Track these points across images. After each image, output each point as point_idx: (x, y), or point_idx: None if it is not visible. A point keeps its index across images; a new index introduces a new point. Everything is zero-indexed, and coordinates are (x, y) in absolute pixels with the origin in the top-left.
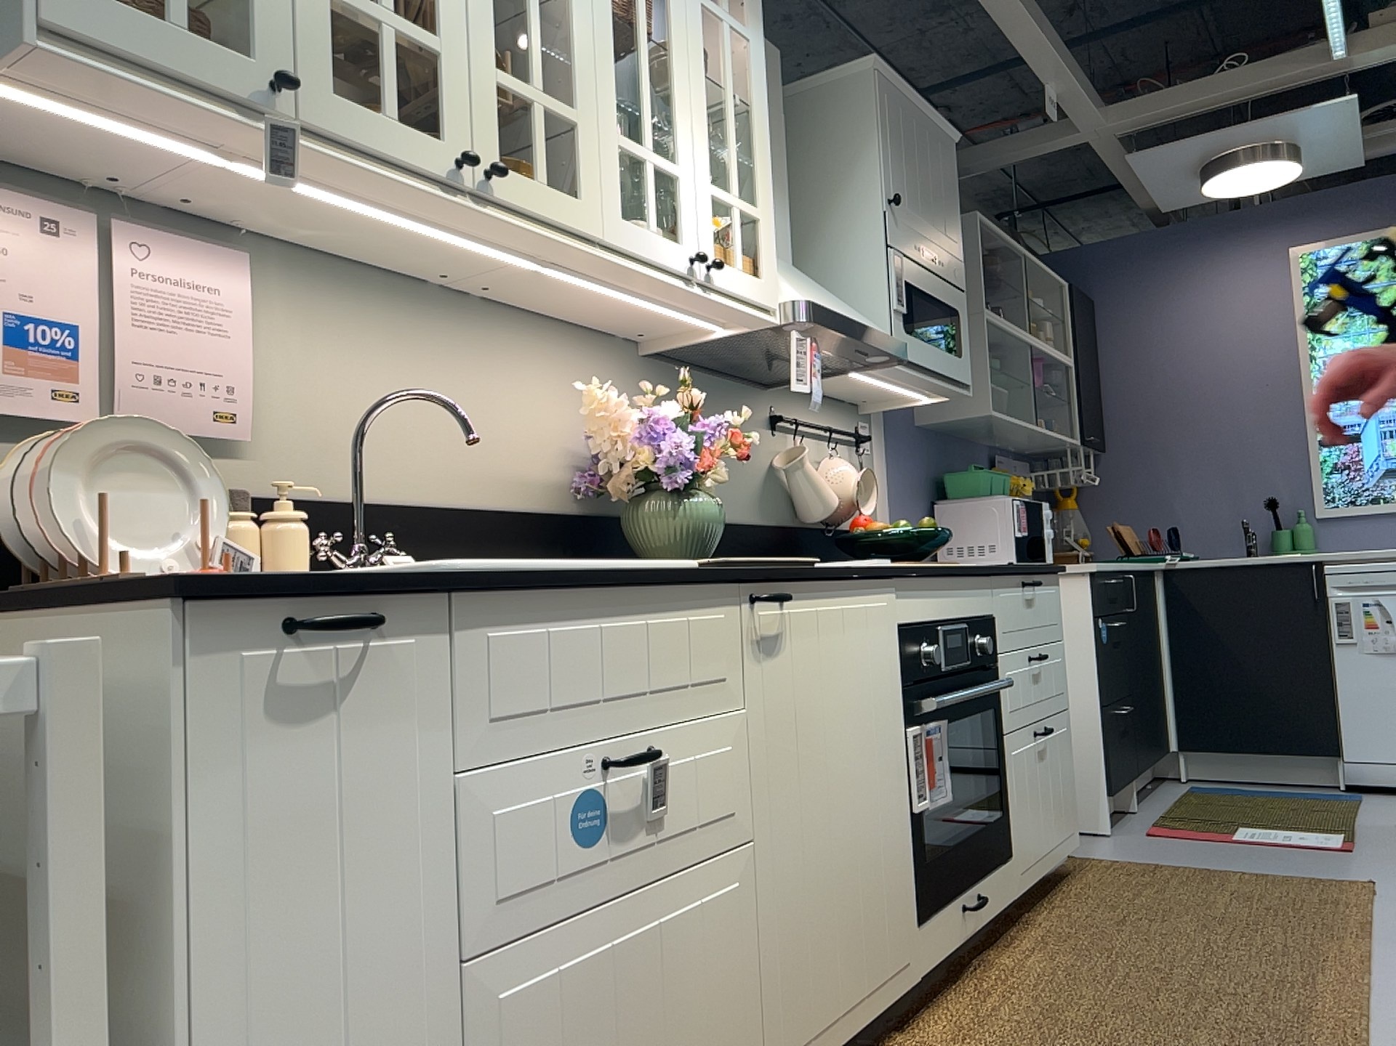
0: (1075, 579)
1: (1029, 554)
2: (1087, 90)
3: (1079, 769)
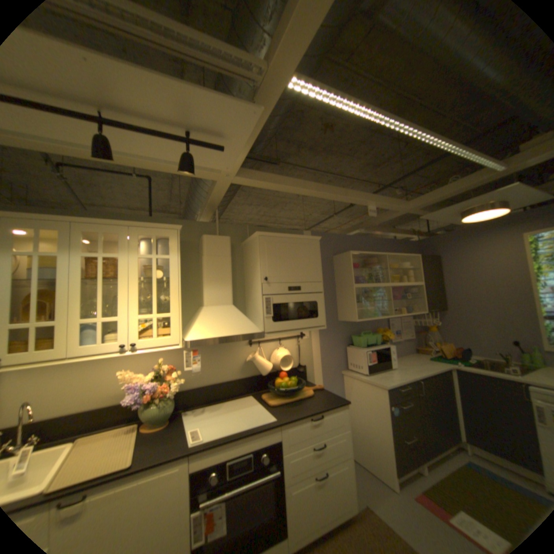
0: (382, 390)
1: (376, 370)
2: (390, 201)
3: (387, 463)
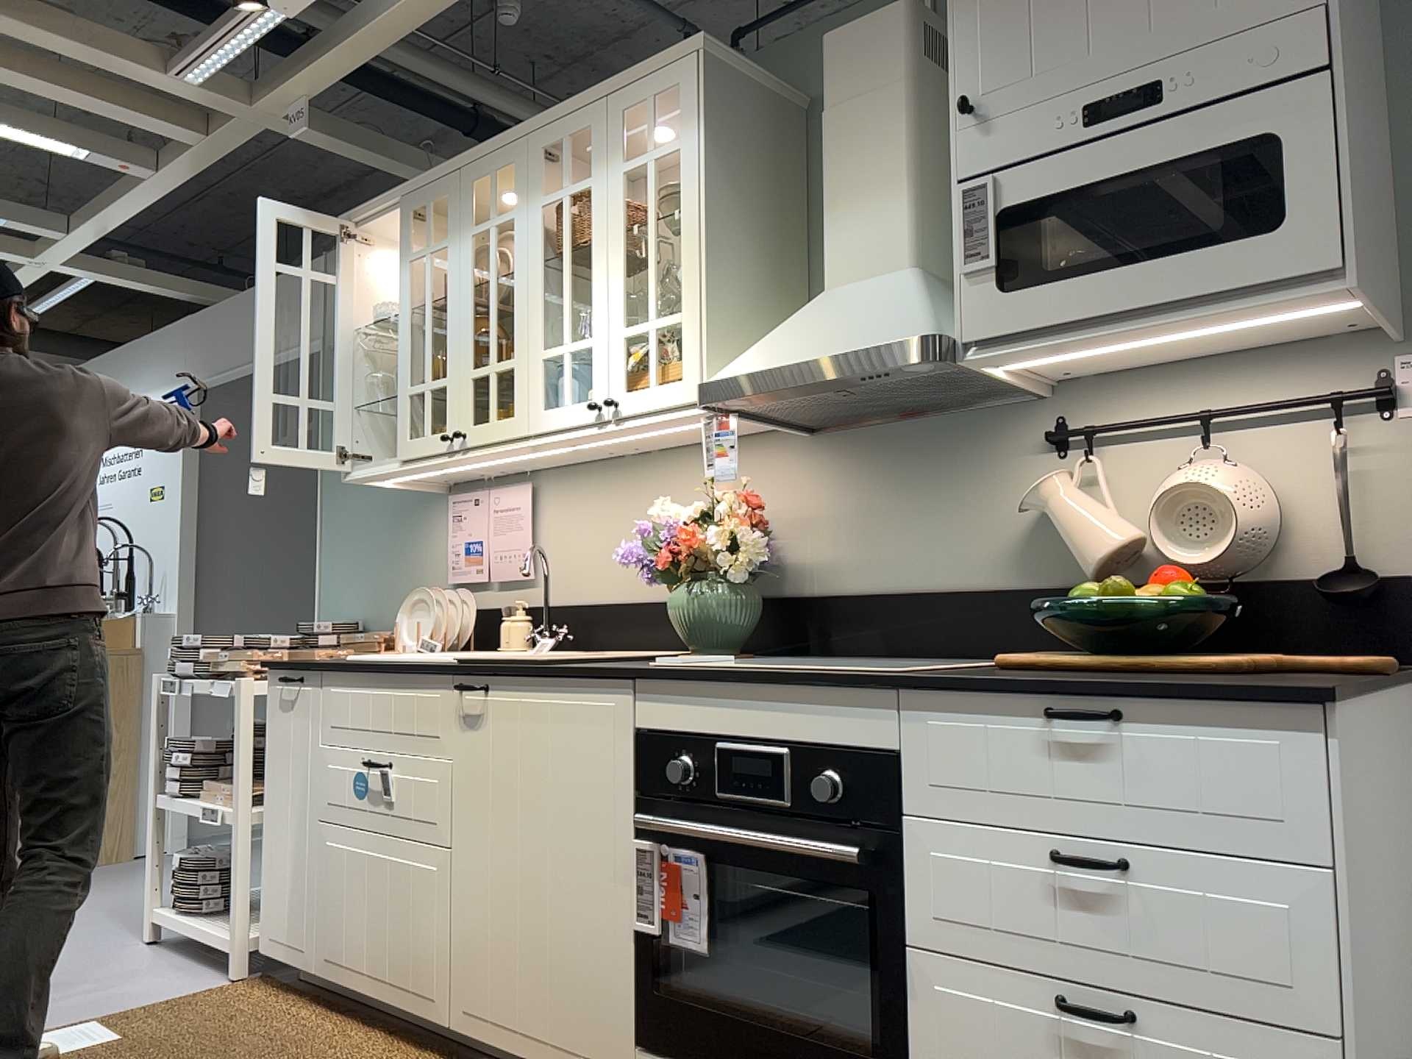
0: None
1: None
2: None
3: None
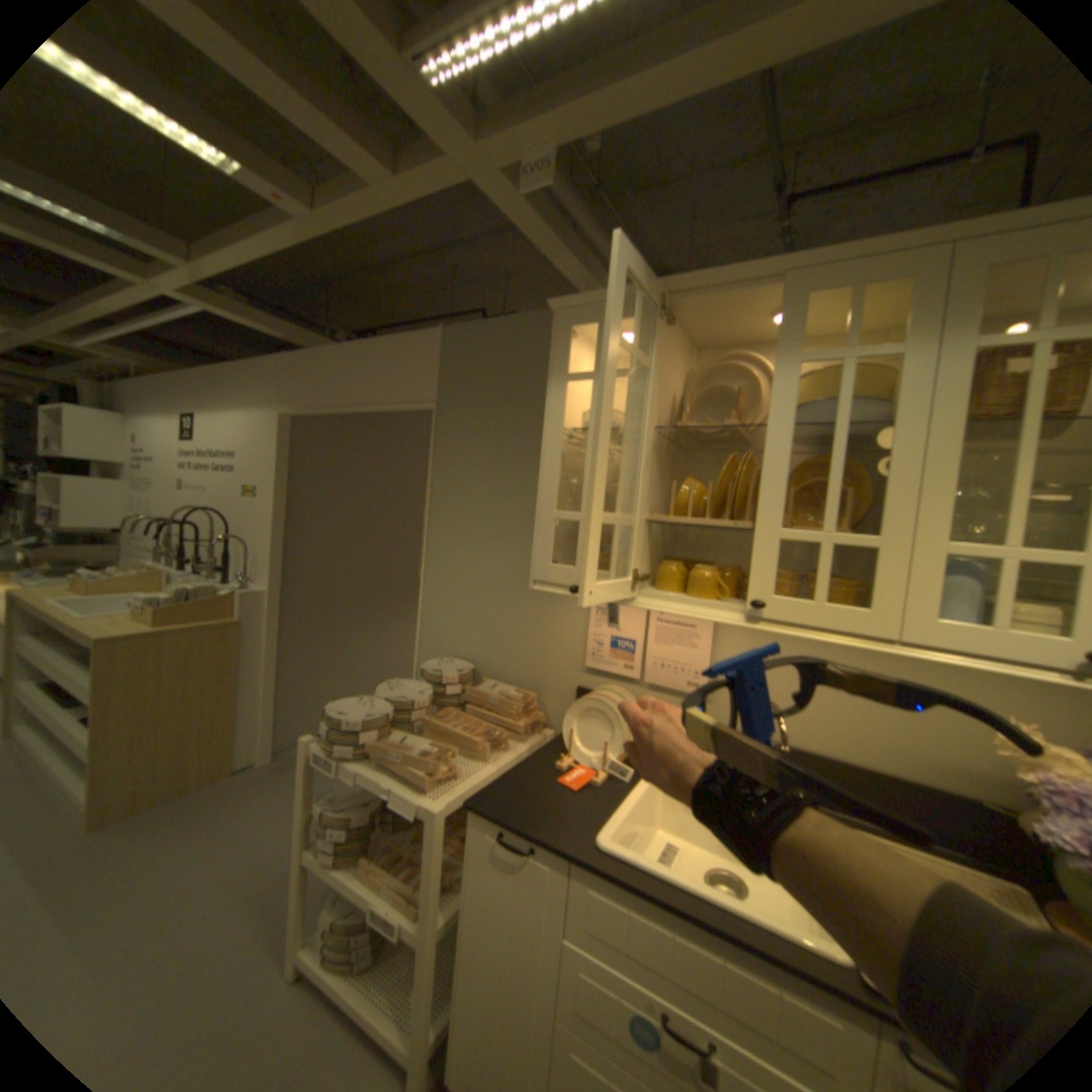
0: None
1: None
2: None
3: None
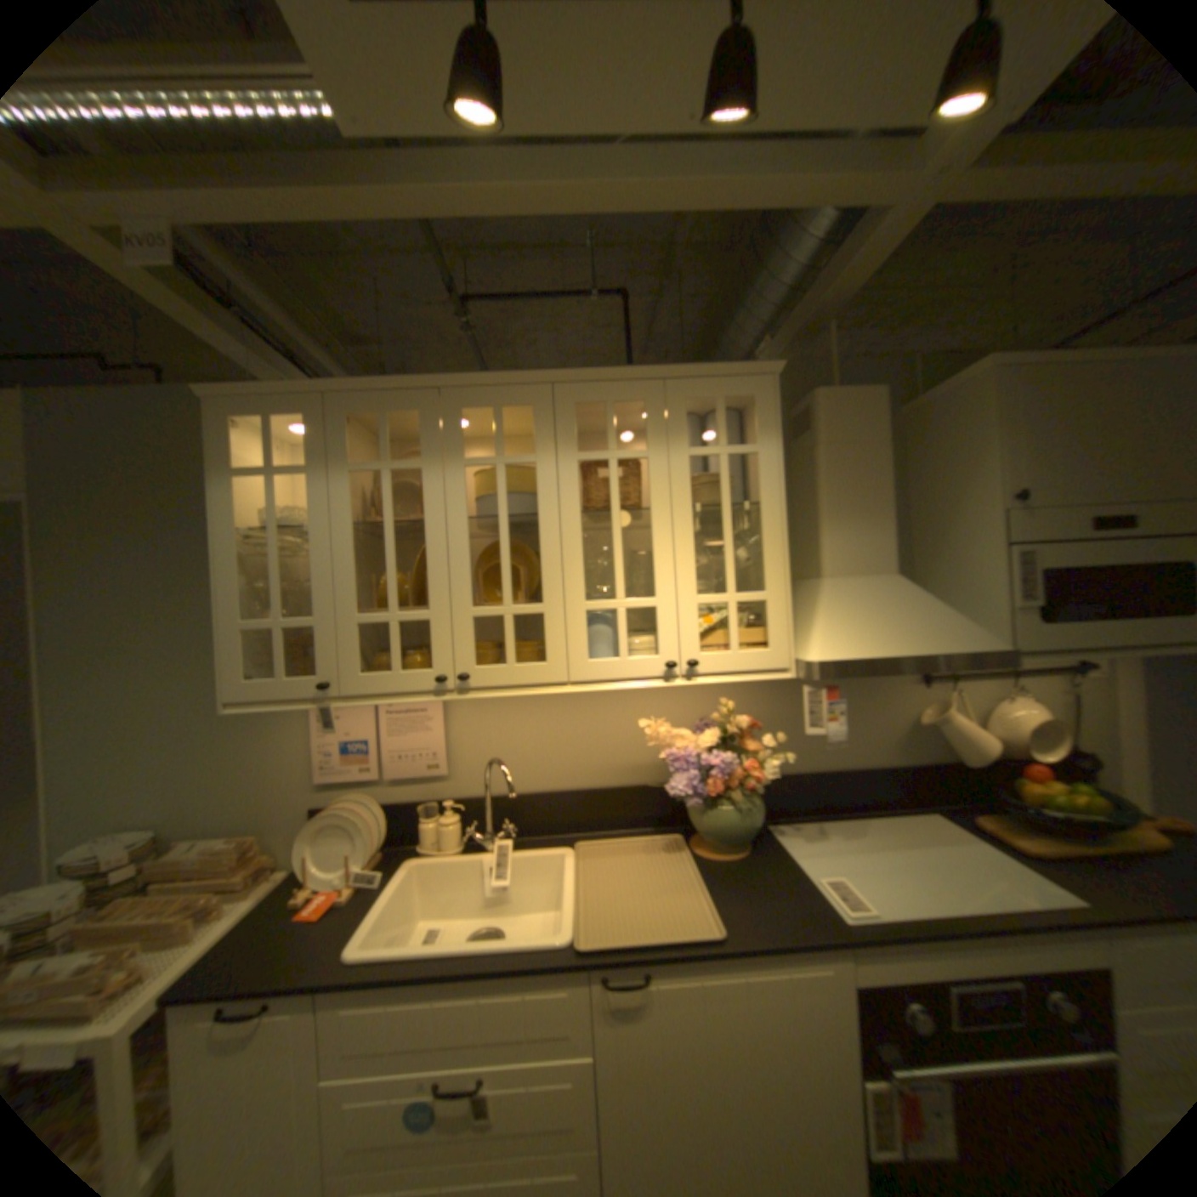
0: None
1: None
2: None
3: None
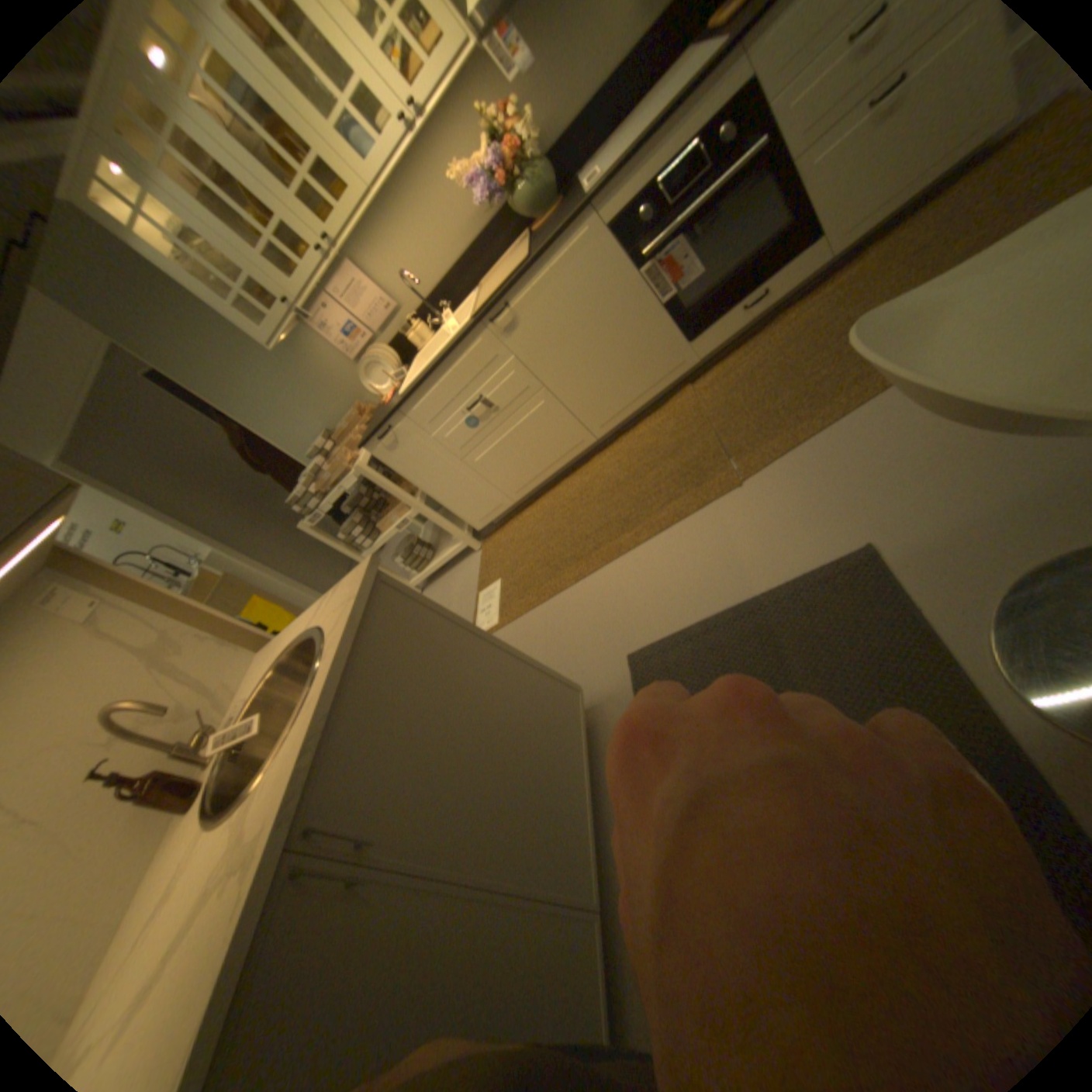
0: None
1: None
2: None
3: None
